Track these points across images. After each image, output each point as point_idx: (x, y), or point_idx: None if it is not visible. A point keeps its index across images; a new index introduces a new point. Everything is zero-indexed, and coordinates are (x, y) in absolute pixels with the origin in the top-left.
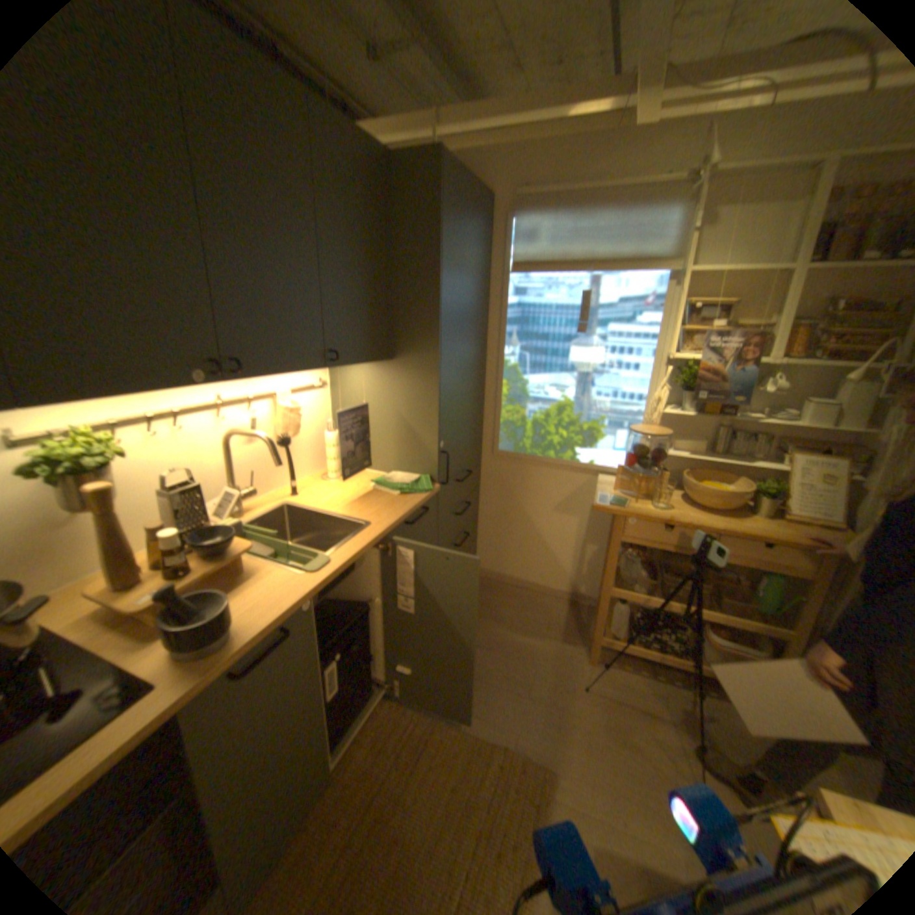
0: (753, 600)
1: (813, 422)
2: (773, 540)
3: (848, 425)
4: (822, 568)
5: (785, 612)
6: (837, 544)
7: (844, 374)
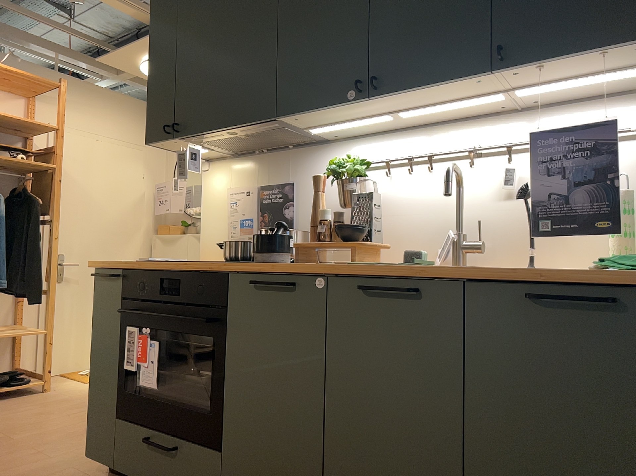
0: None
1: None
2: None
3: None
4: None
5: None
6: None
7: None
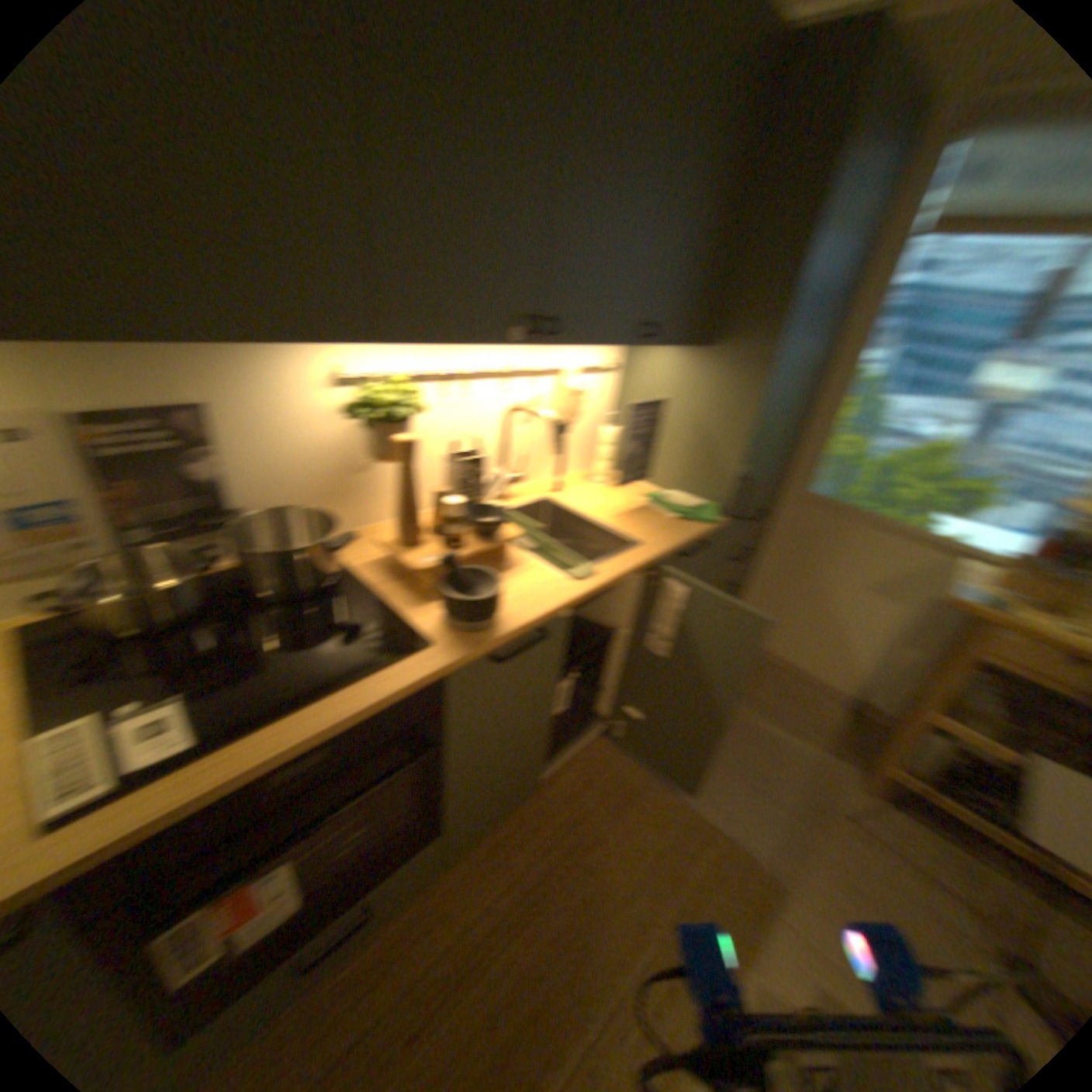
0: None
1: None
2: None
3: None
4: None
5: None
6: None
7: None
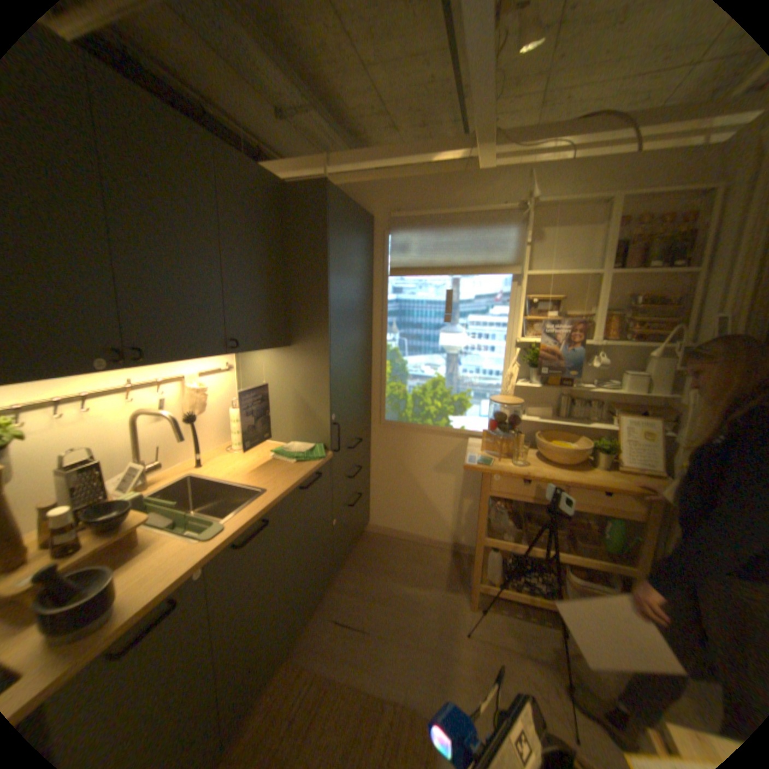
0: (602, 542)
1: (631, 390)
2: (610, 489)
3: (658, 392)
4: (652, 511)
5: (628, 551)
6: (660, 490)
7: (649, 352)
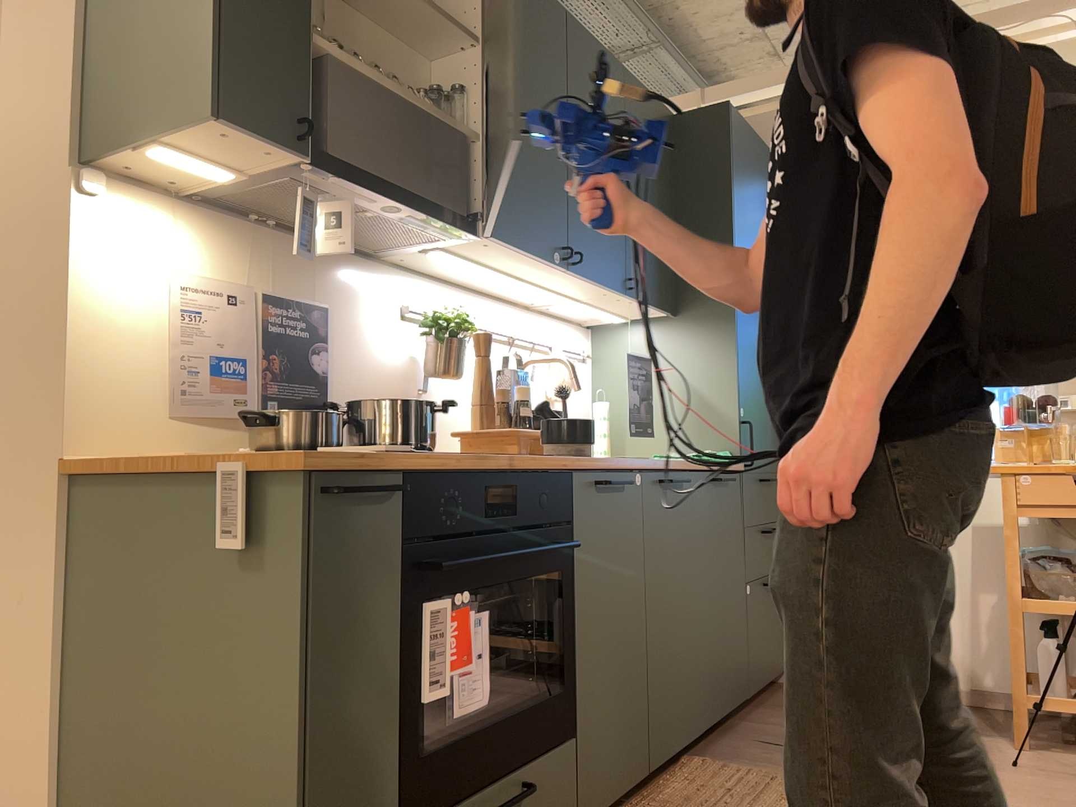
0: None
1: None
2: None
3: None
4: None
5: None
6: None
7: None
